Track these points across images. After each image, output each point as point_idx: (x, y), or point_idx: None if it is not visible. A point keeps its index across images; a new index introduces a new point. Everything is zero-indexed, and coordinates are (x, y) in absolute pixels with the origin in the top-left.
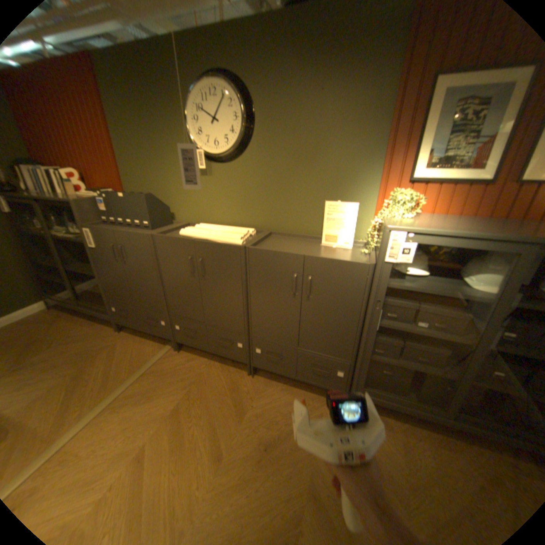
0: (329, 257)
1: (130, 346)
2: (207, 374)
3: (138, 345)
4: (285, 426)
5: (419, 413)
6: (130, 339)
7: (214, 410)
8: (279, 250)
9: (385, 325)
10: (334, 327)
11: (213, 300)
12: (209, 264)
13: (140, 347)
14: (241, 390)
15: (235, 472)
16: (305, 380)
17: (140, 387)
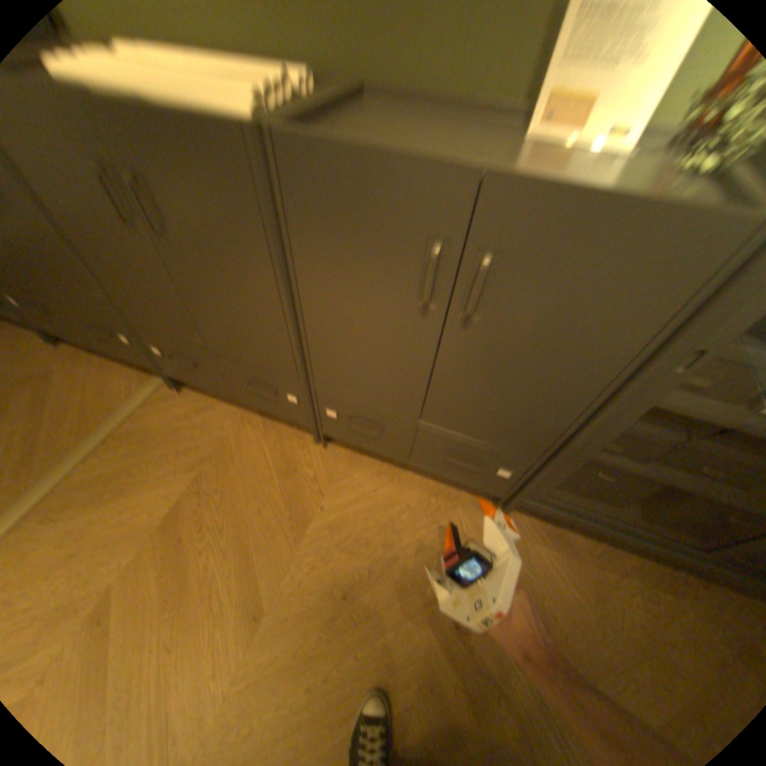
0: (585, 178)
1: (80, 374)
2: (235, 438)
3: (96, 373)
4: (382, 547)
5: (646, 545)
6: (80, 360)
7: (247, 514)
8: (387, 139)
9: (666, 405)
10: (523, 397)
11: (207, 299)
12: (159, 190)
13: (101, 377)
14: (301, 472)
15: (286, 641)
16: (427, 468)
17: (101, 464)
